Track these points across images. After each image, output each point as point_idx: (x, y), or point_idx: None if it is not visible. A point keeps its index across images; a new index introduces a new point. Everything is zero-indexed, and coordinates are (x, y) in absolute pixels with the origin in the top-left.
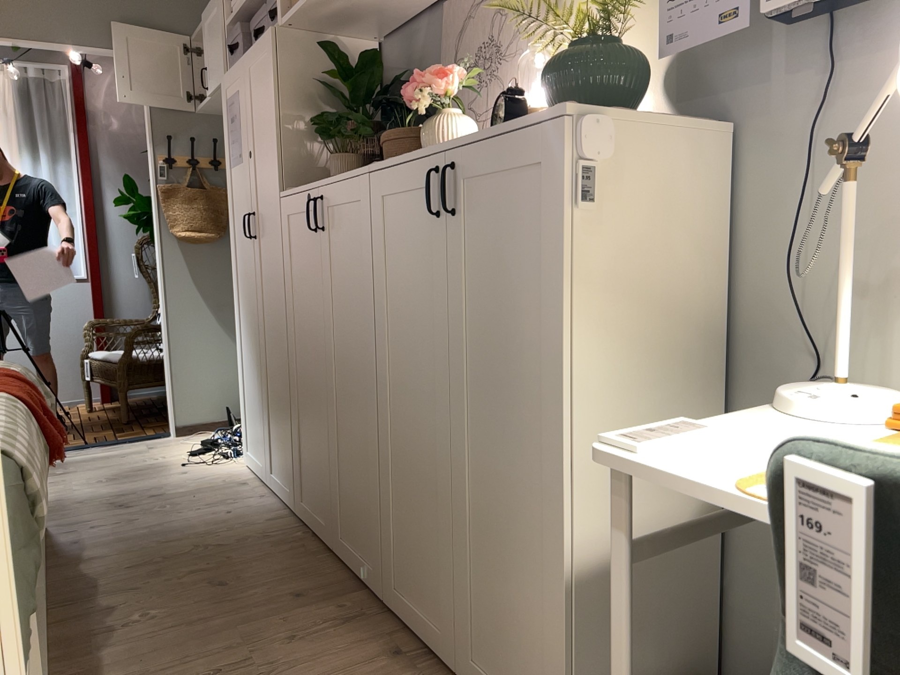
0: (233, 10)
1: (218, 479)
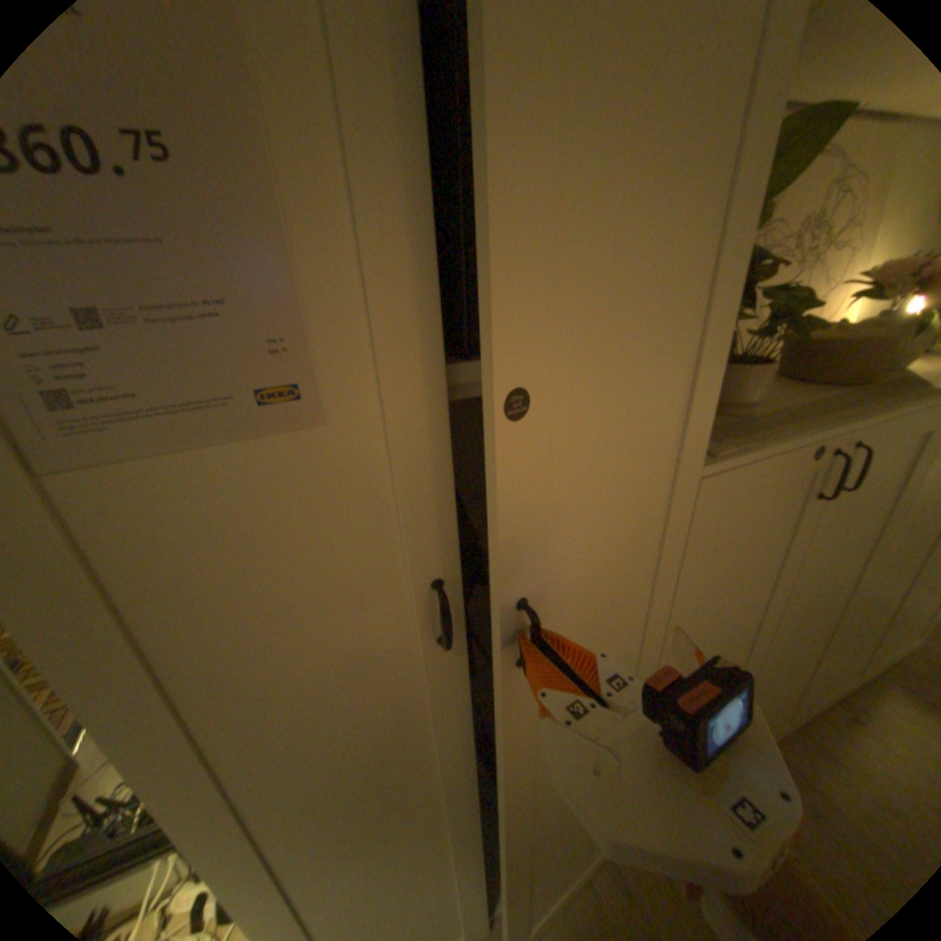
0: None
1: None
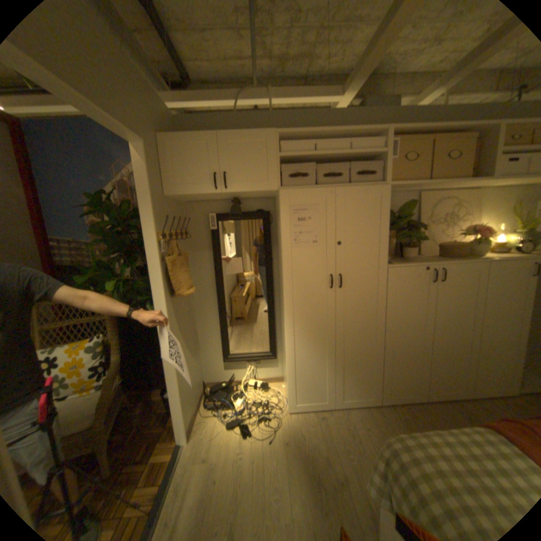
0: (281, 149)
1: (308, 430)
